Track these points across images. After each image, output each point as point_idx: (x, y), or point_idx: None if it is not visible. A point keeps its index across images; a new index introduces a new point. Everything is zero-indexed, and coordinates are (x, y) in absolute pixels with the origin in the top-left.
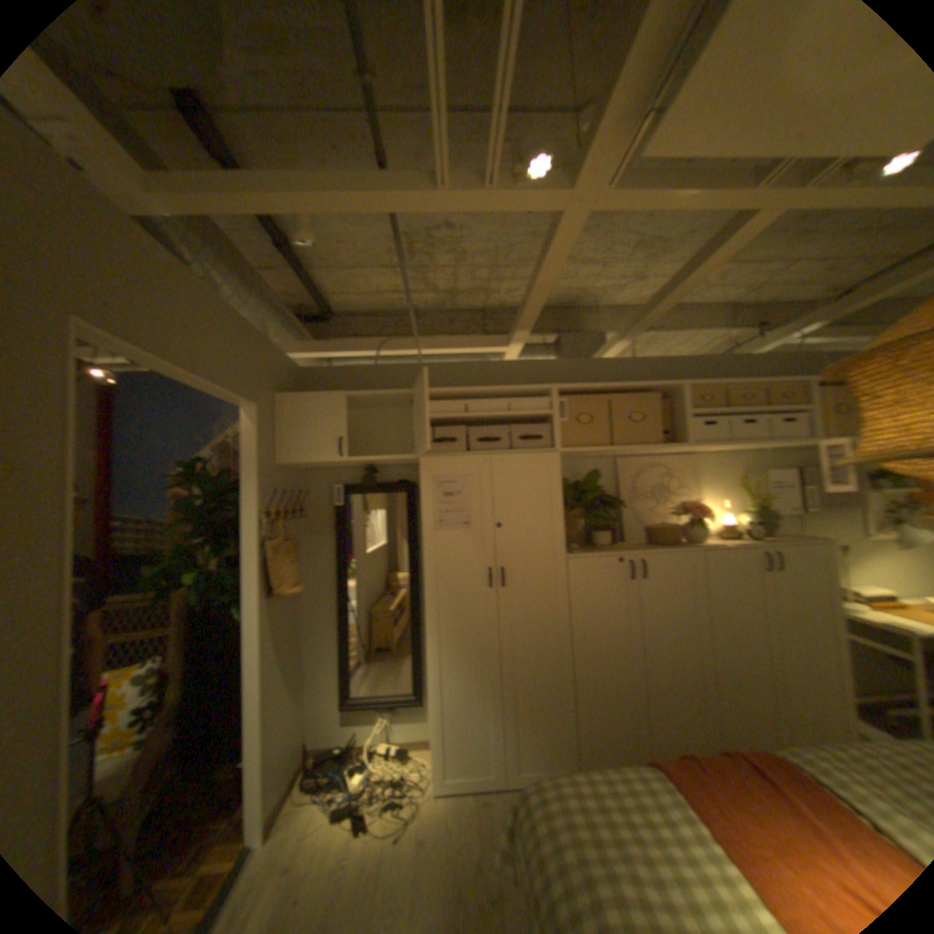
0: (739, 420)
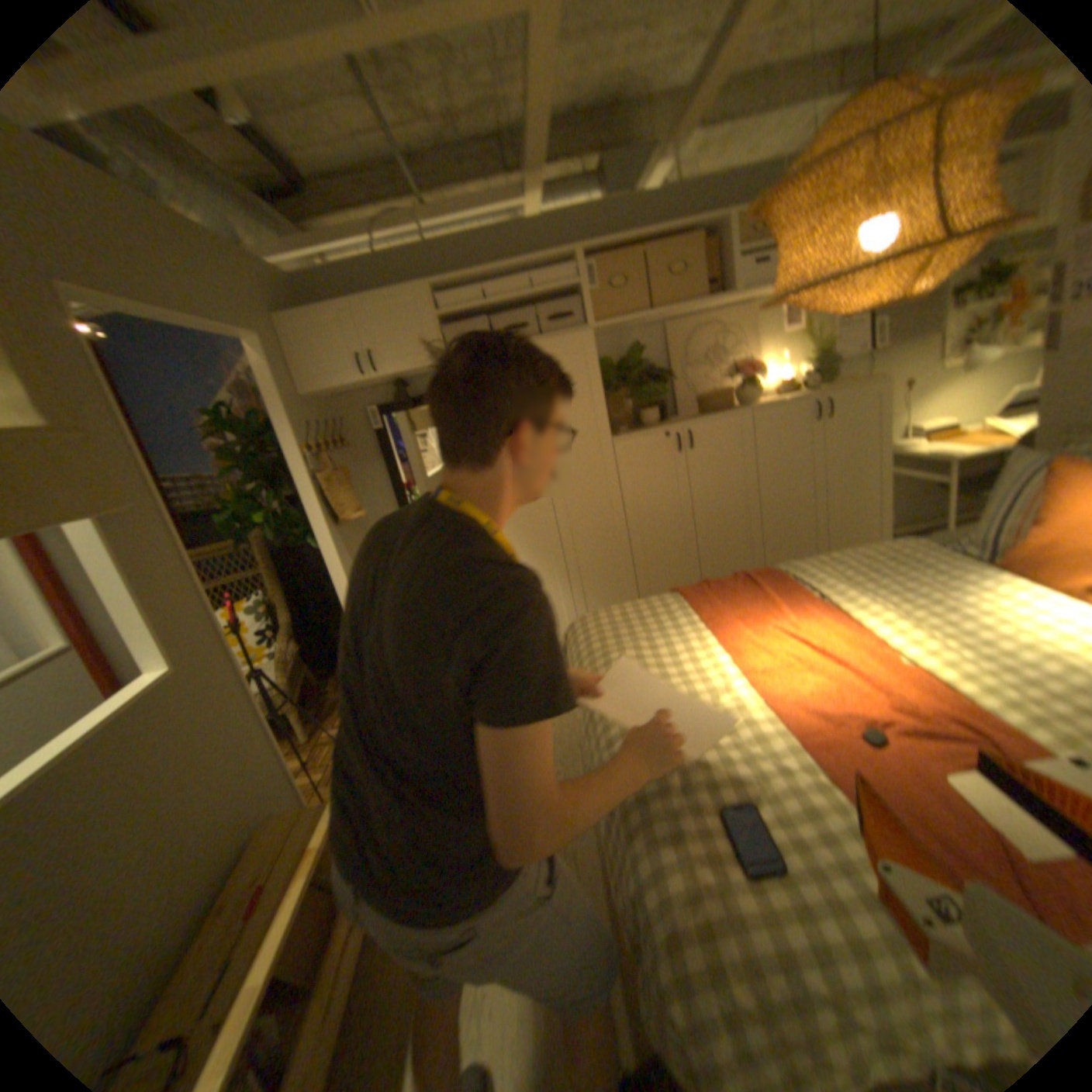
0: None
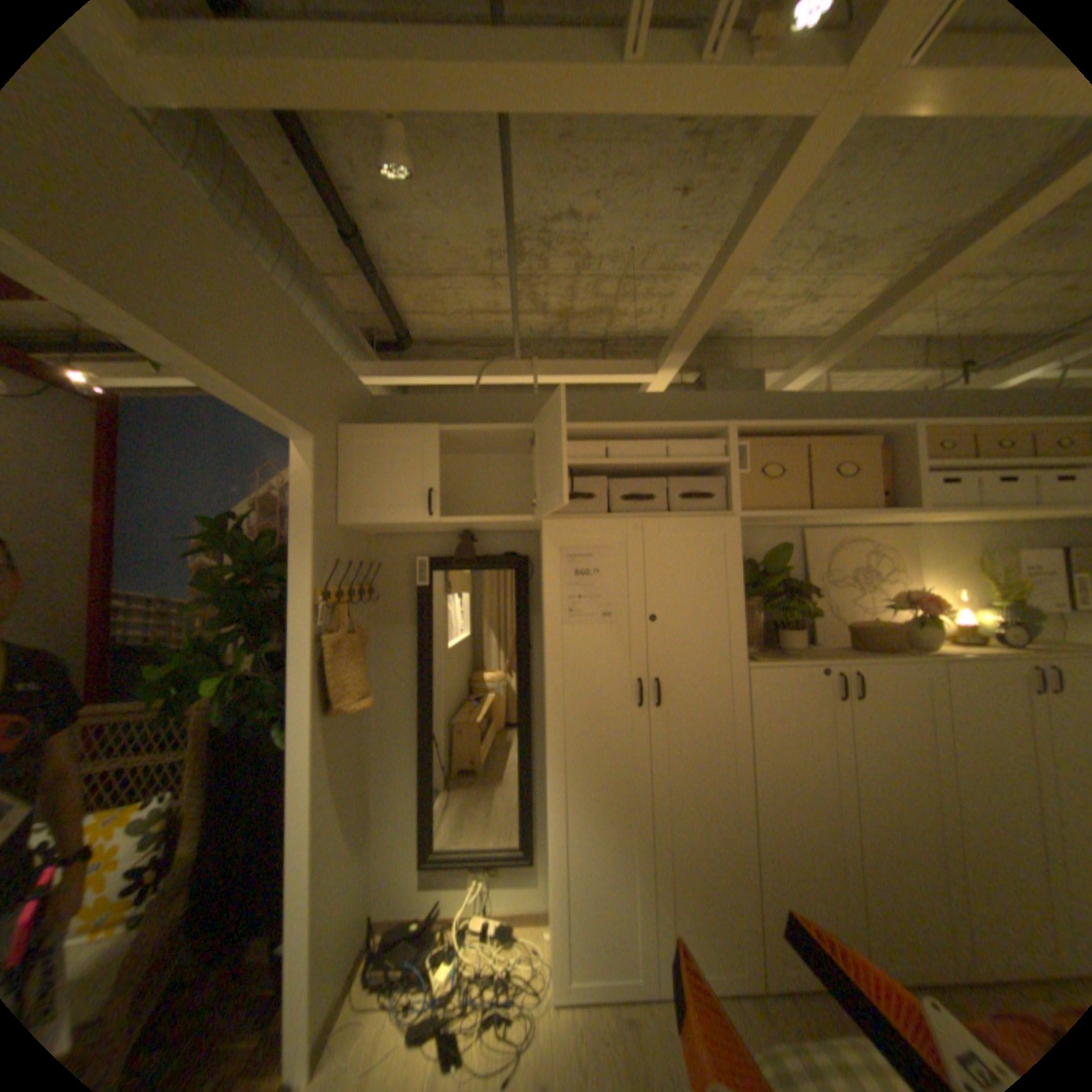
0: (987, 479)
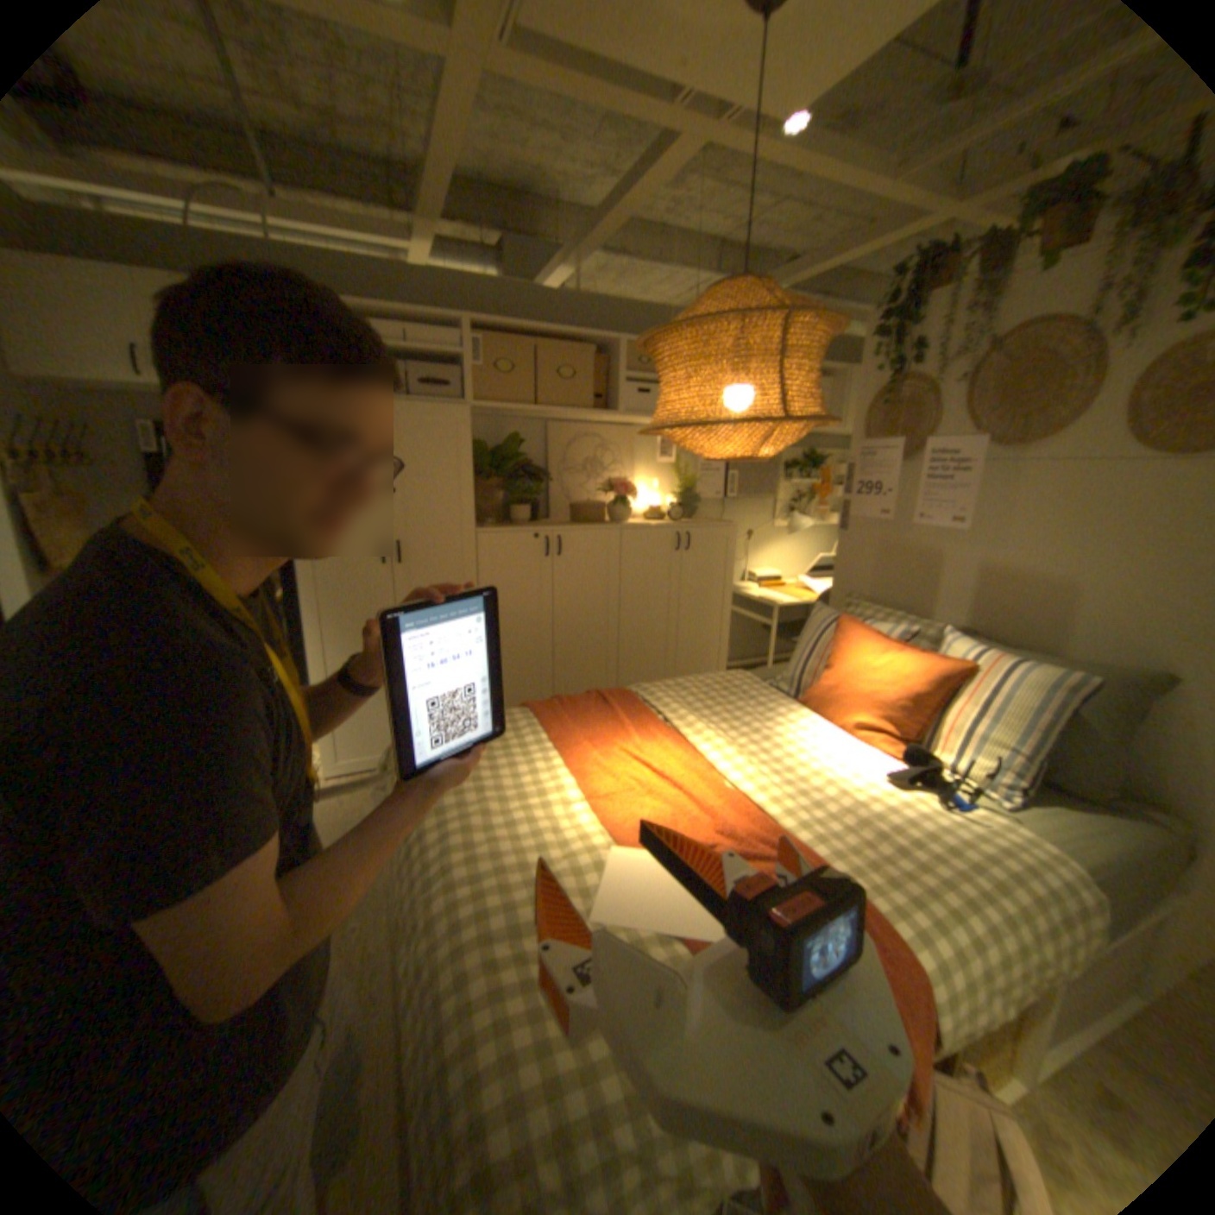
0: None
